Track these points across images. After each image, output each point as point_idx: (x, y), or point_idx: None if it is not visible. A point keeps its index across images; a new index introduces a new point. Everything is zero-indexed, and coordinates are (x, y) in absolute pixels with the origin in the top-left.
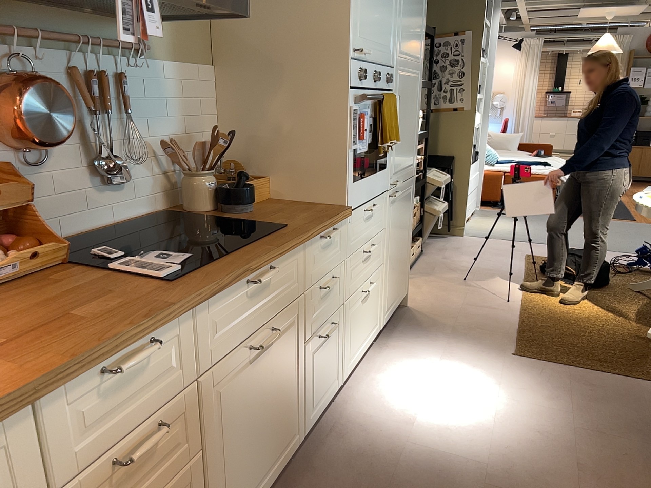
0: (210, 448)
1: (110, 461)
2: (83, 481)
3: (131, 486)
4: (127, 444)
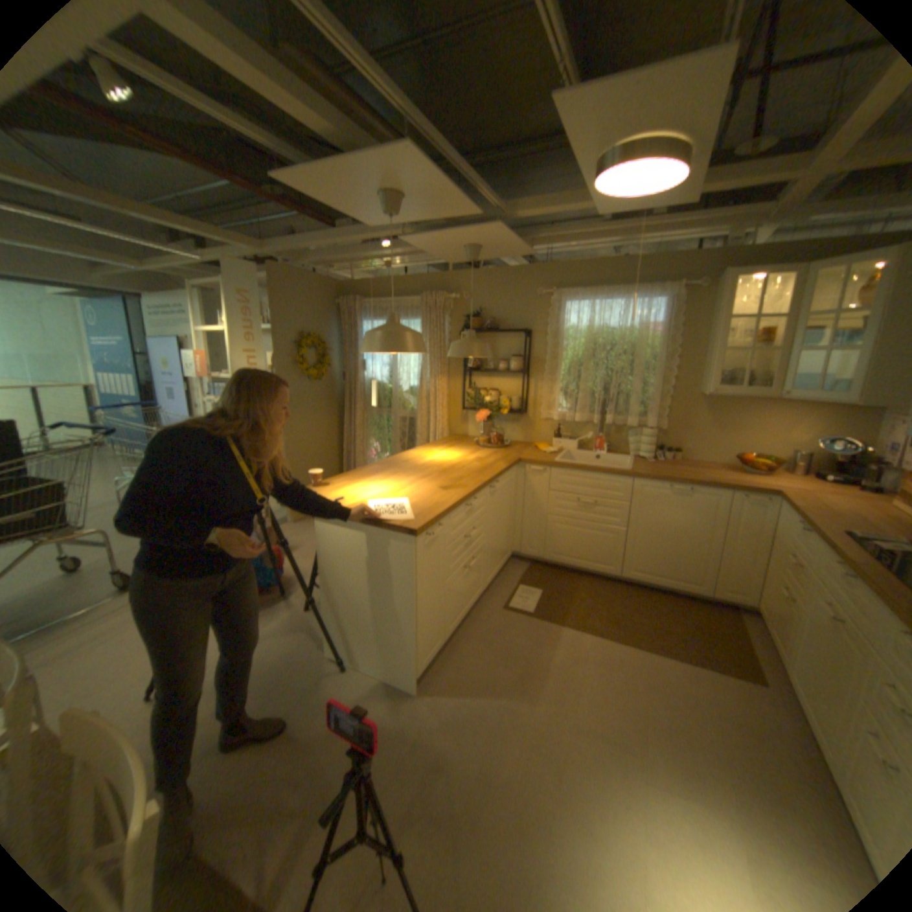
0: (807, 619)
1: (795, 555)
2: (793, 551)
3: (795, 576)
4: (799, 559)
